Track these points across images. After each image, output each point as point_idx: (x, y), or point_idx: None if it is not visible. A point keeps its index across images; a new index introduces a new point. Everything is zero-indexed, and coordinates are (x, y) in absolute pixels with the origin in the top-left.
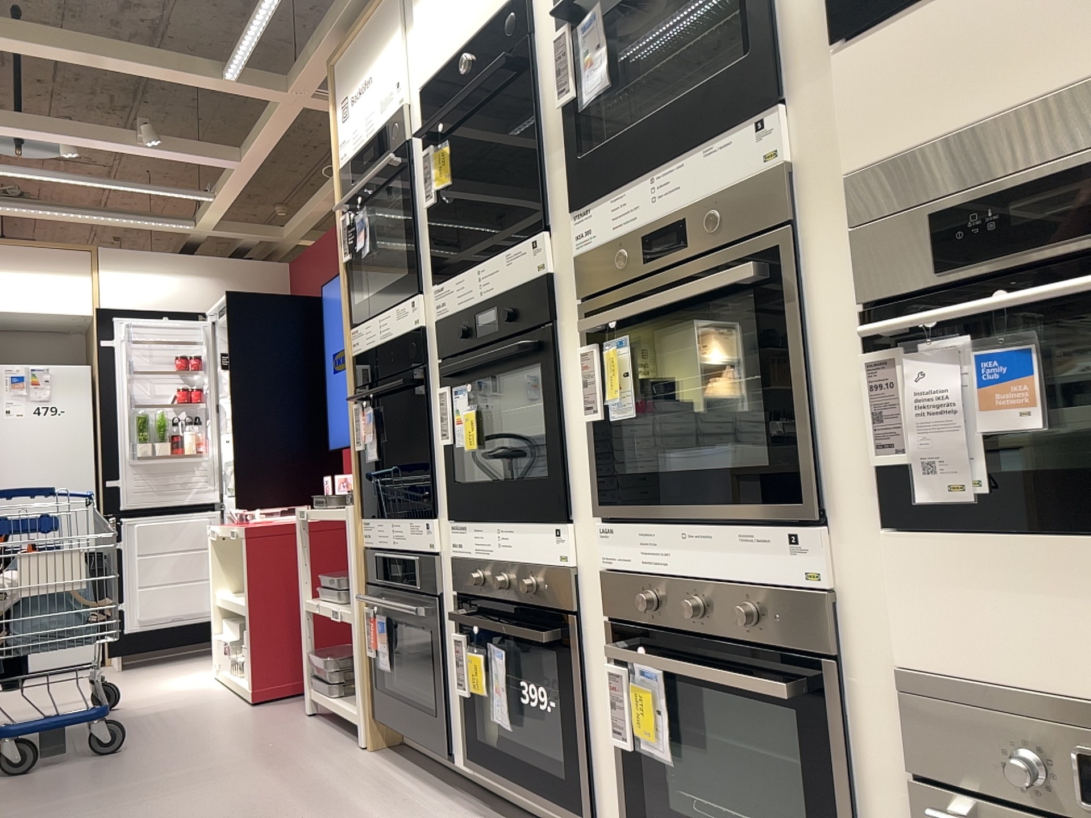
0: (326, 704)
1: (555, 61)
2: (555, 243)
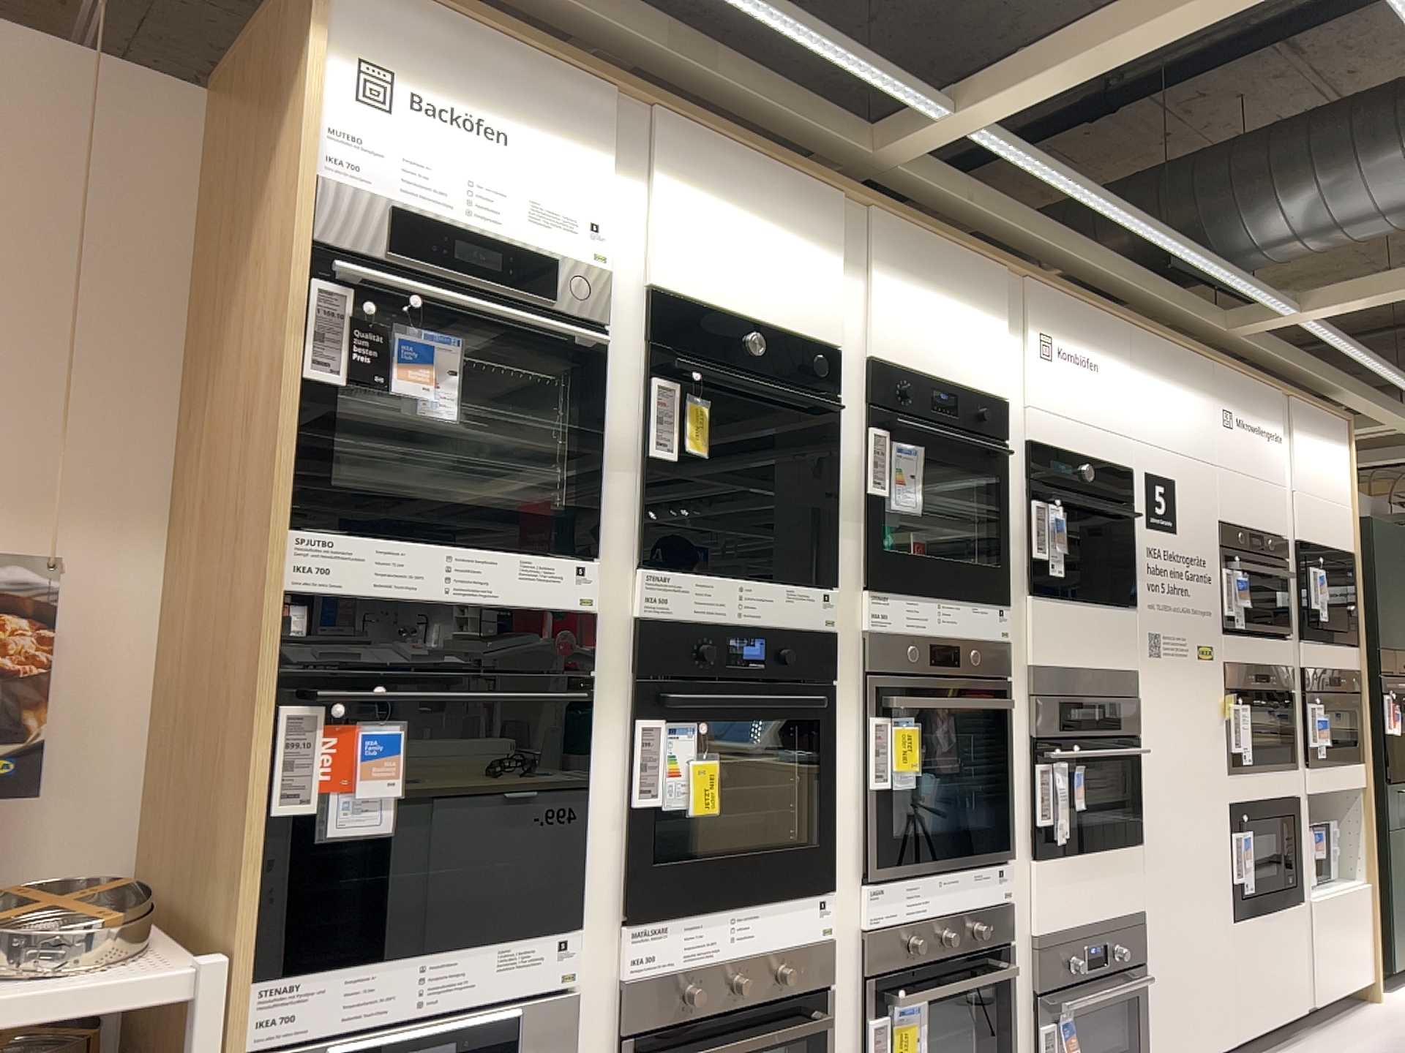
0: None
1: (862, 449)
2: (834, 603)
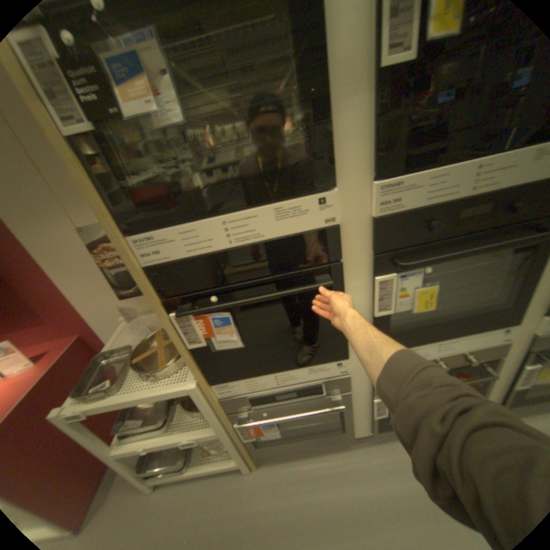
0: (177, 479)
1: None
2: None
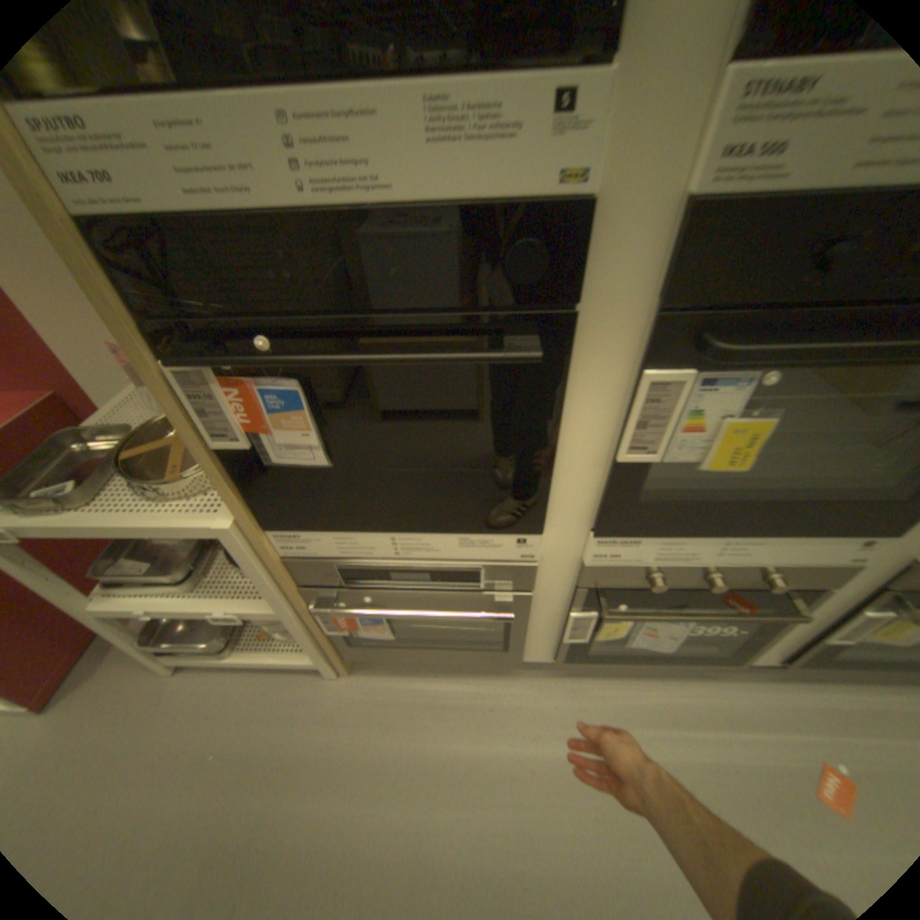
0: (213, 665)
1: None
2: None
